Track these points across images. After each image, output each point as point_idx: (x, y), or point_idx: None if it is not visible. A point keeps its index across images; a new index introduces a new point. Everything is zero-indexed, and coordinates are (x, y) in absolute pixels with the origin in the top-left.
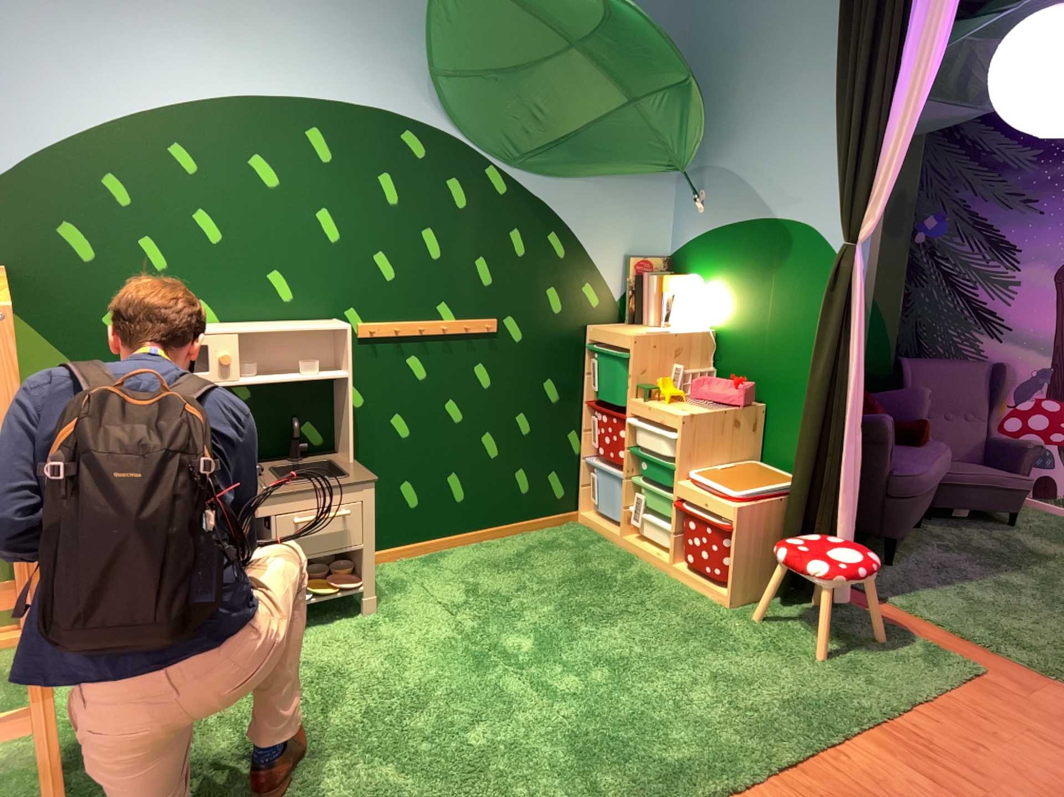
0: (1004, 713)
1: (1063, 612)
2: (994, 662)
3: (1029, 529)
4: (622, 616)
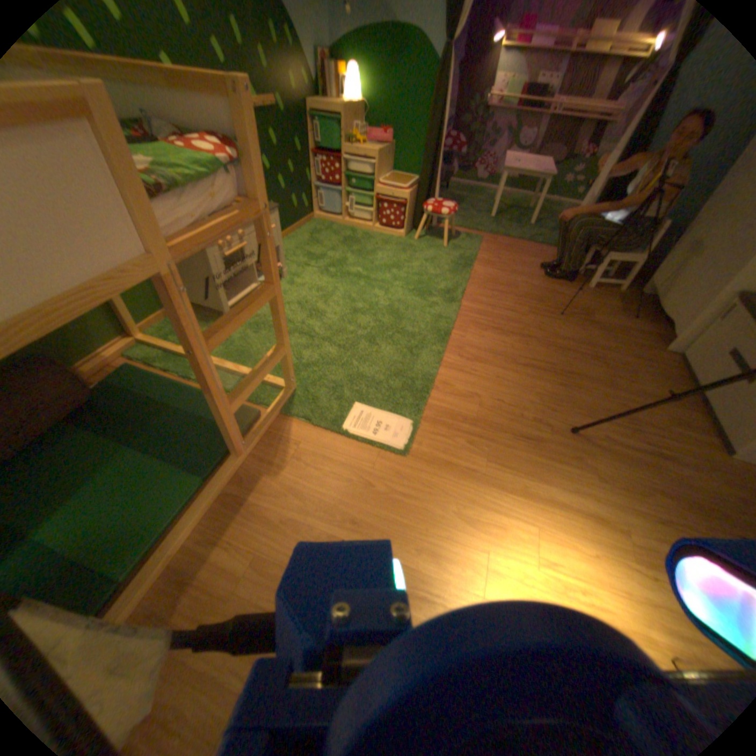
0: (497, 249)
1: (484, 215)
2: (482, 236)
3: (453, 189)
4: (375, 251)
